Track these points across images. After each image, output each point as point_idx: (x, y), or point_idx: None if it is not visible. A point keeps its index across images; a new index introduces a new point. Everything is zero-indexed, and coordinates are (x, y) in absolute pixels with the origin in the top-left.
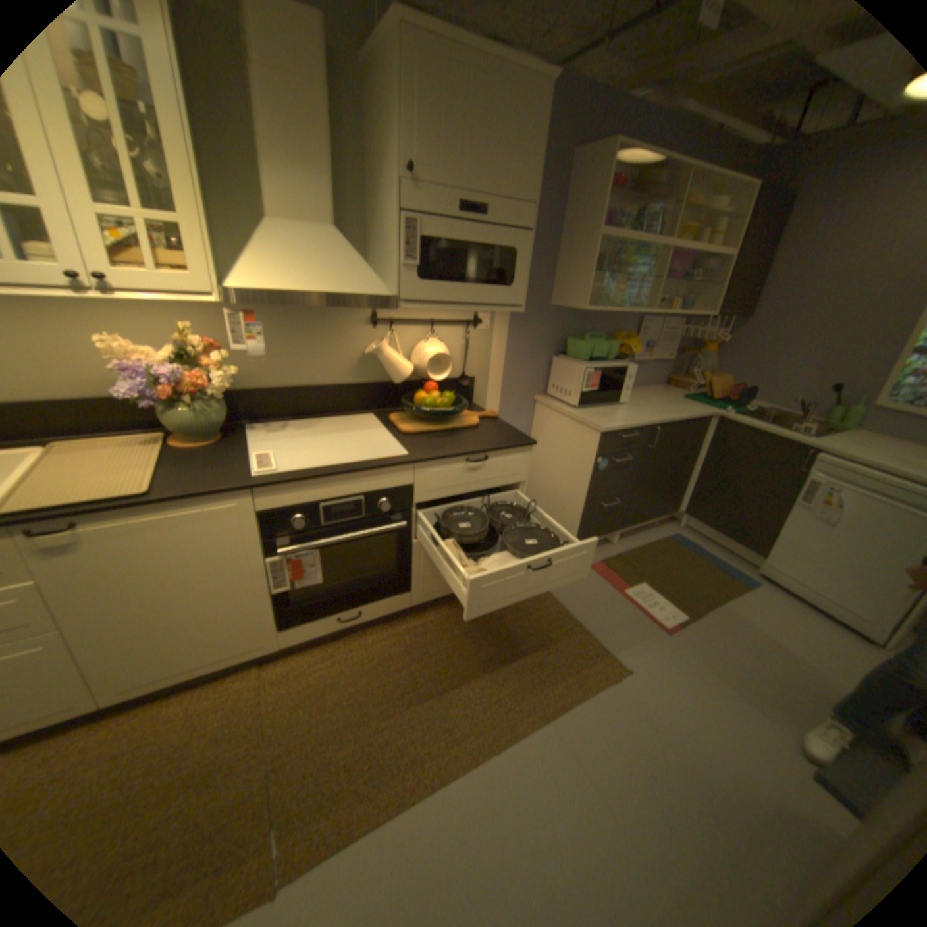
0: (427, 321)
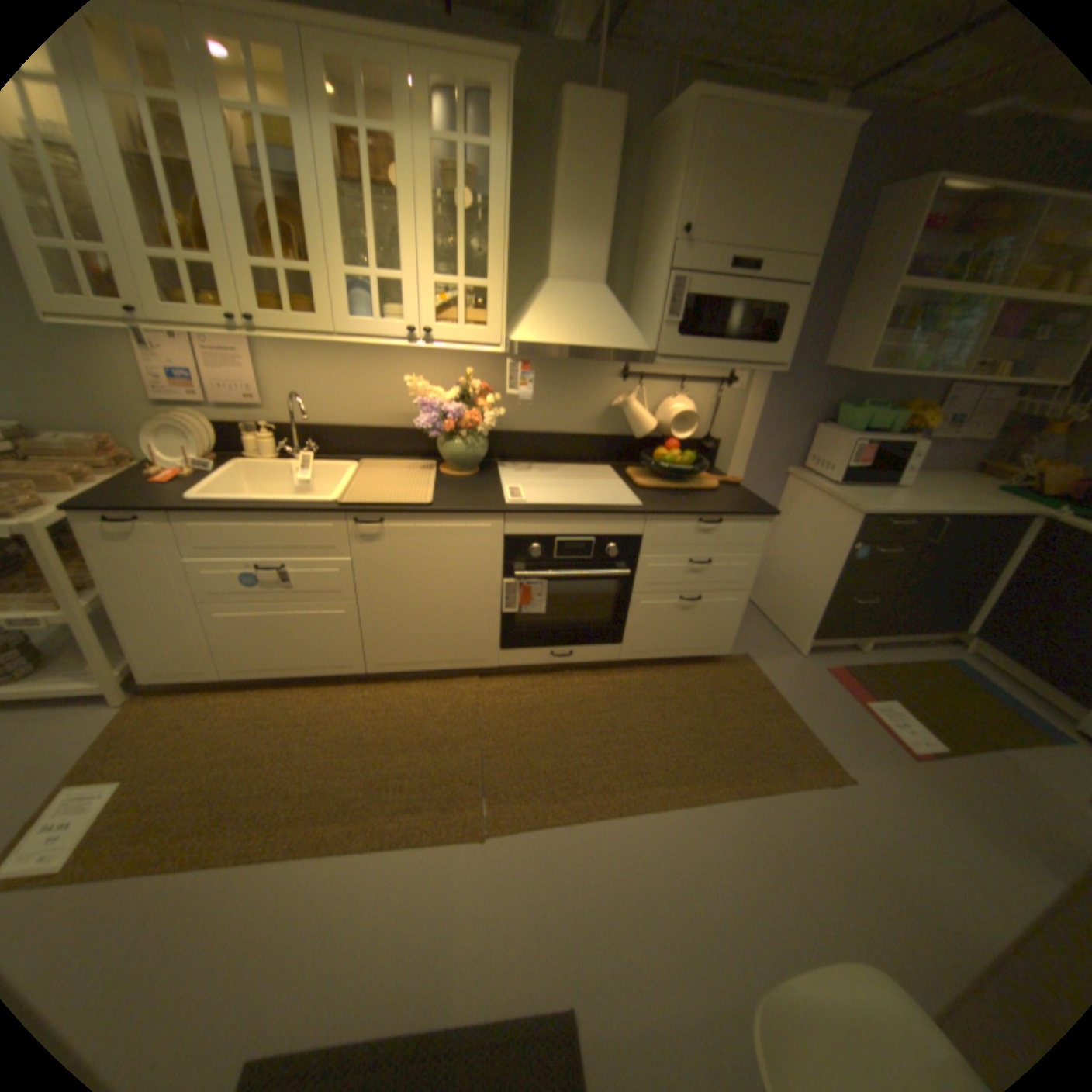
0: (678, 378)
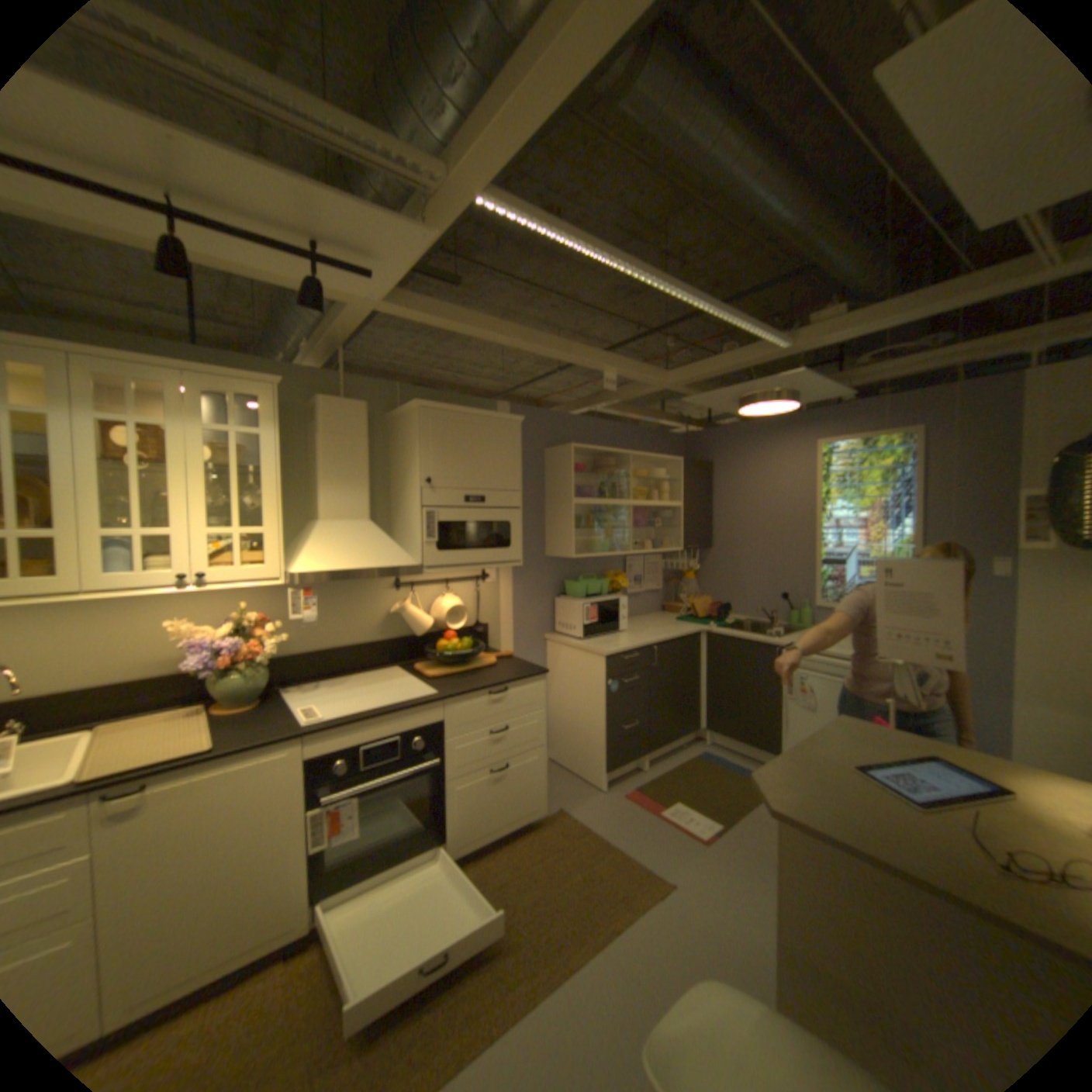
0: (444, 580)
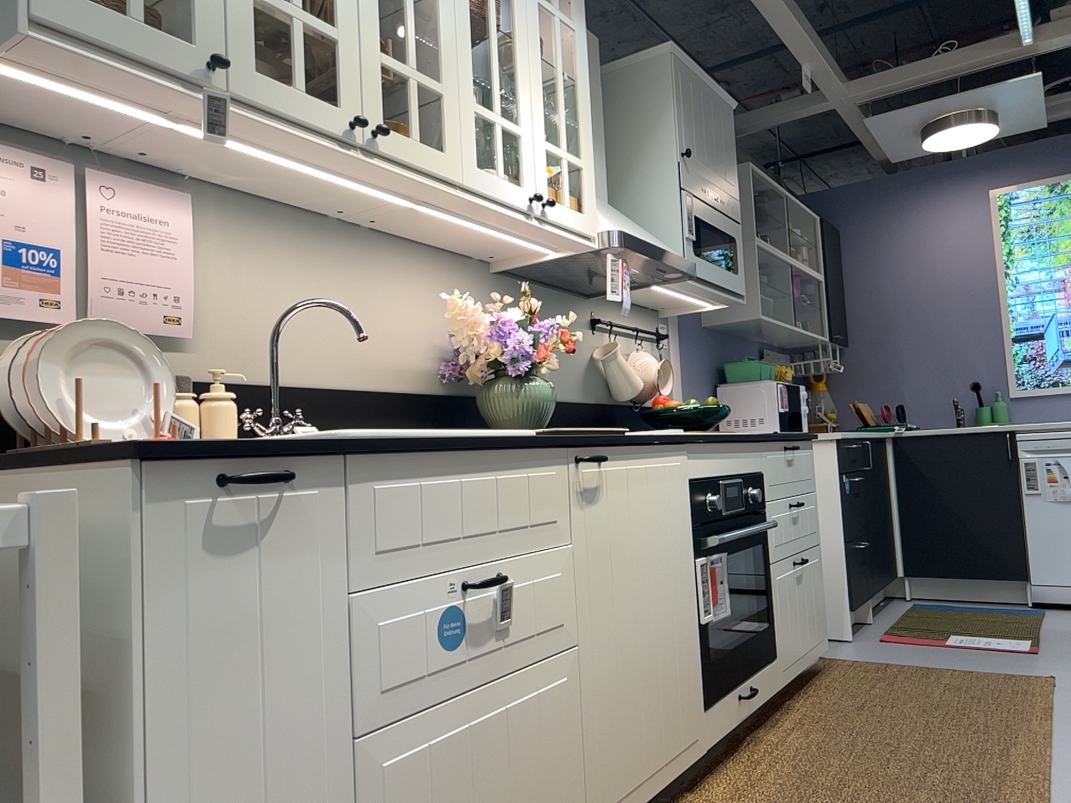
0: (636, 328)
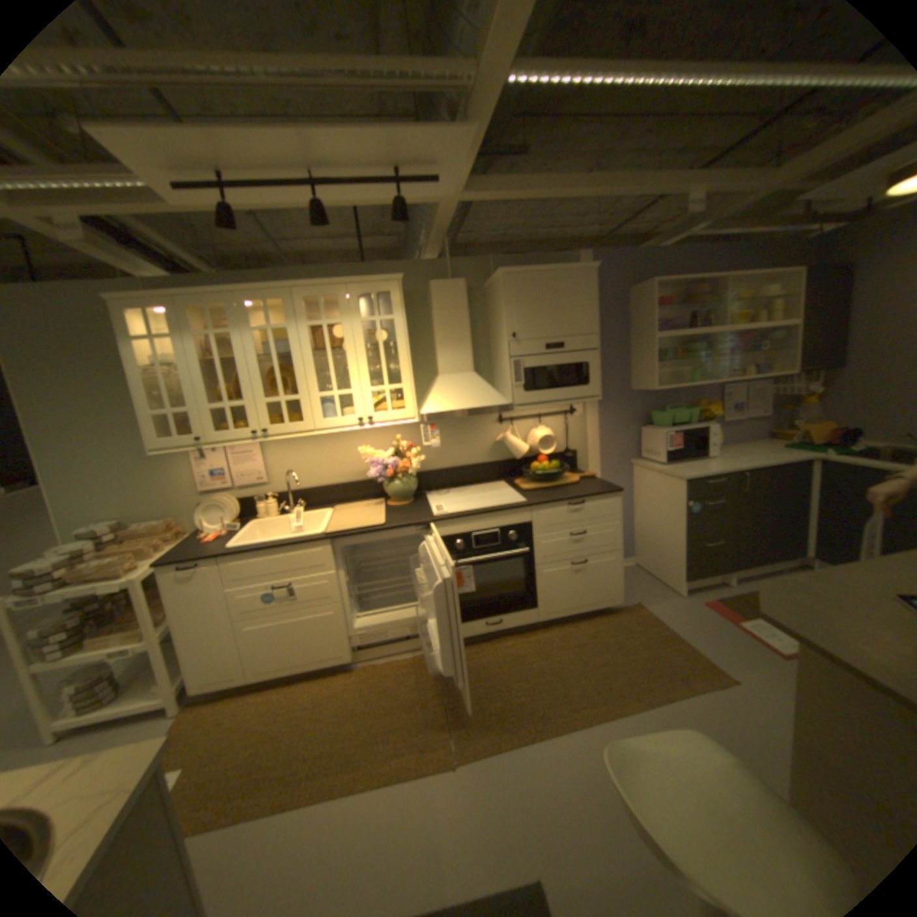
0: (536, 416)
